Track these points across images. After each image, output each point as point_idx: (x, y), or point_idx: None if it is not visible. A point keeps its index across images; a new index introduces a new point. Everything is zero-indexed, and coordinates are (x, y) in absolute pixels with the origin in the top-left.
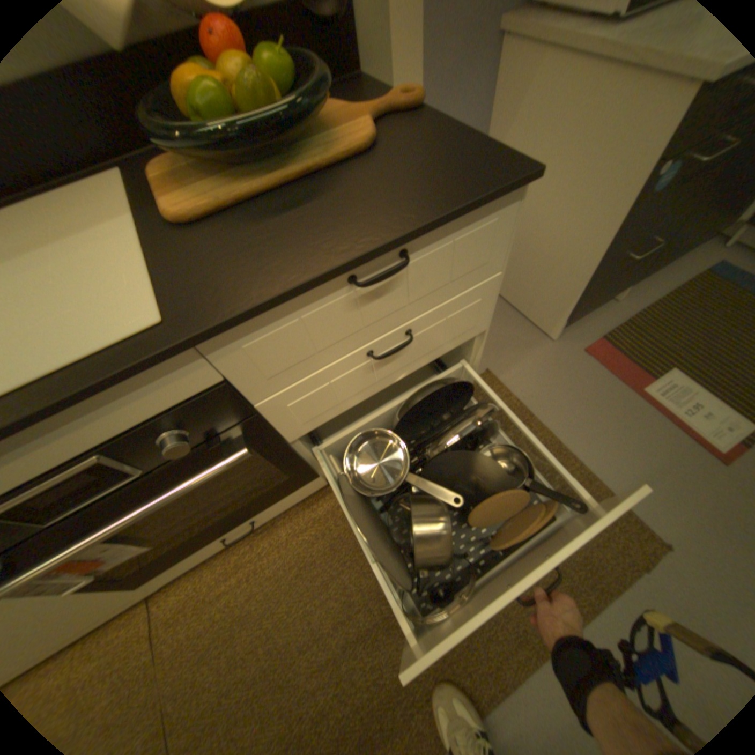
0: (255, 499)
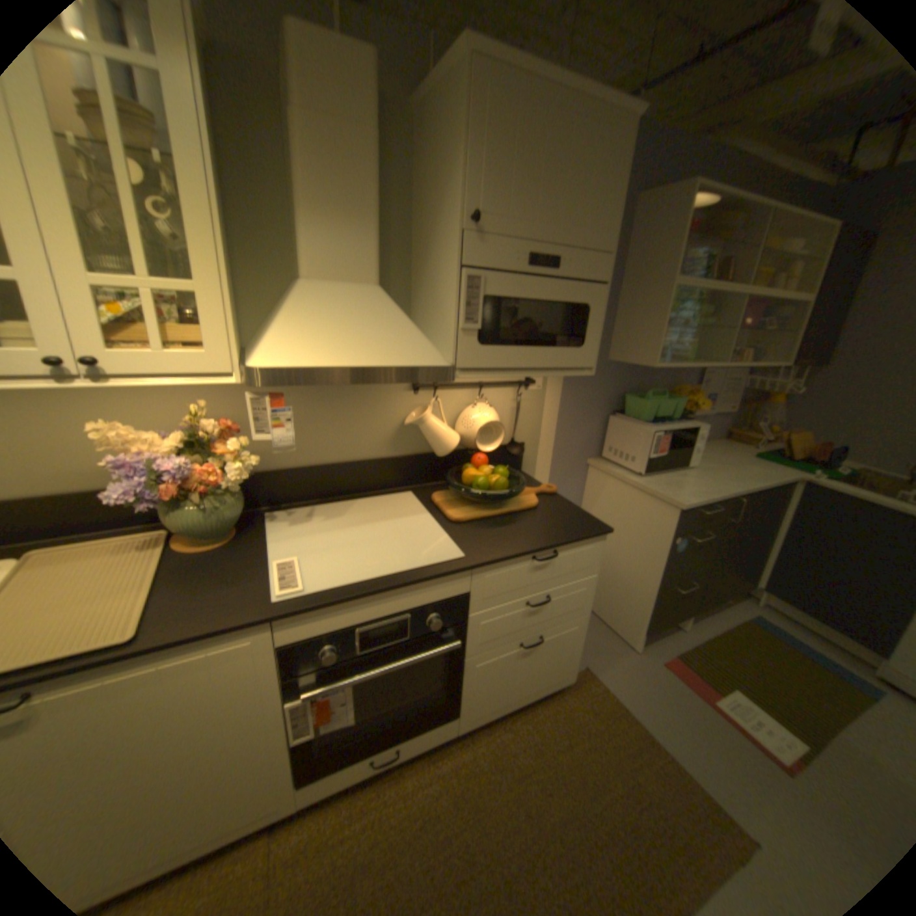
0: (418, 716)
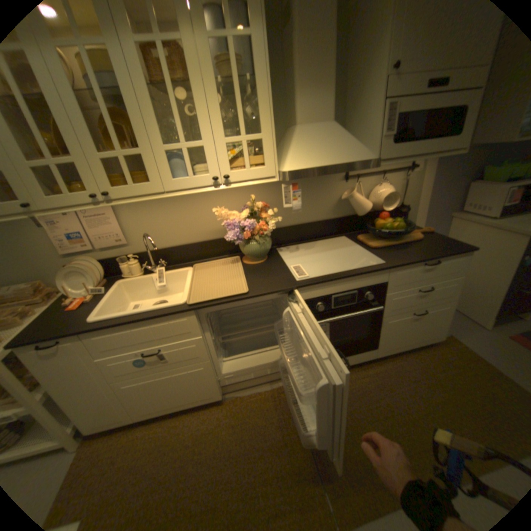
0: (358, 344)
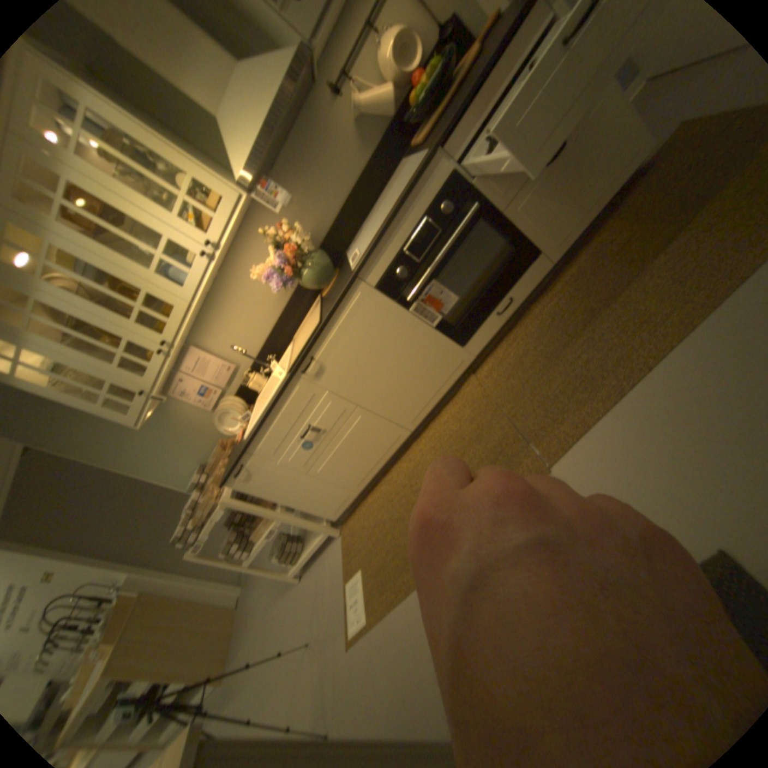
0: (505, 268)
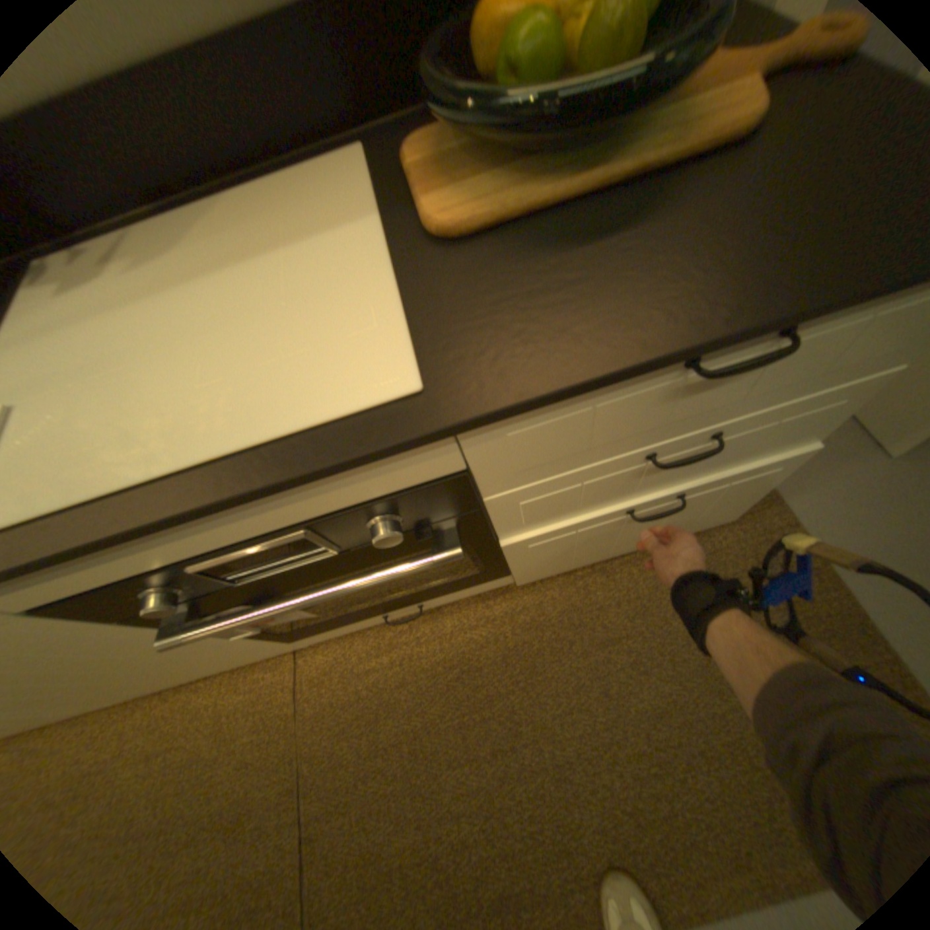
0: (434, 587)
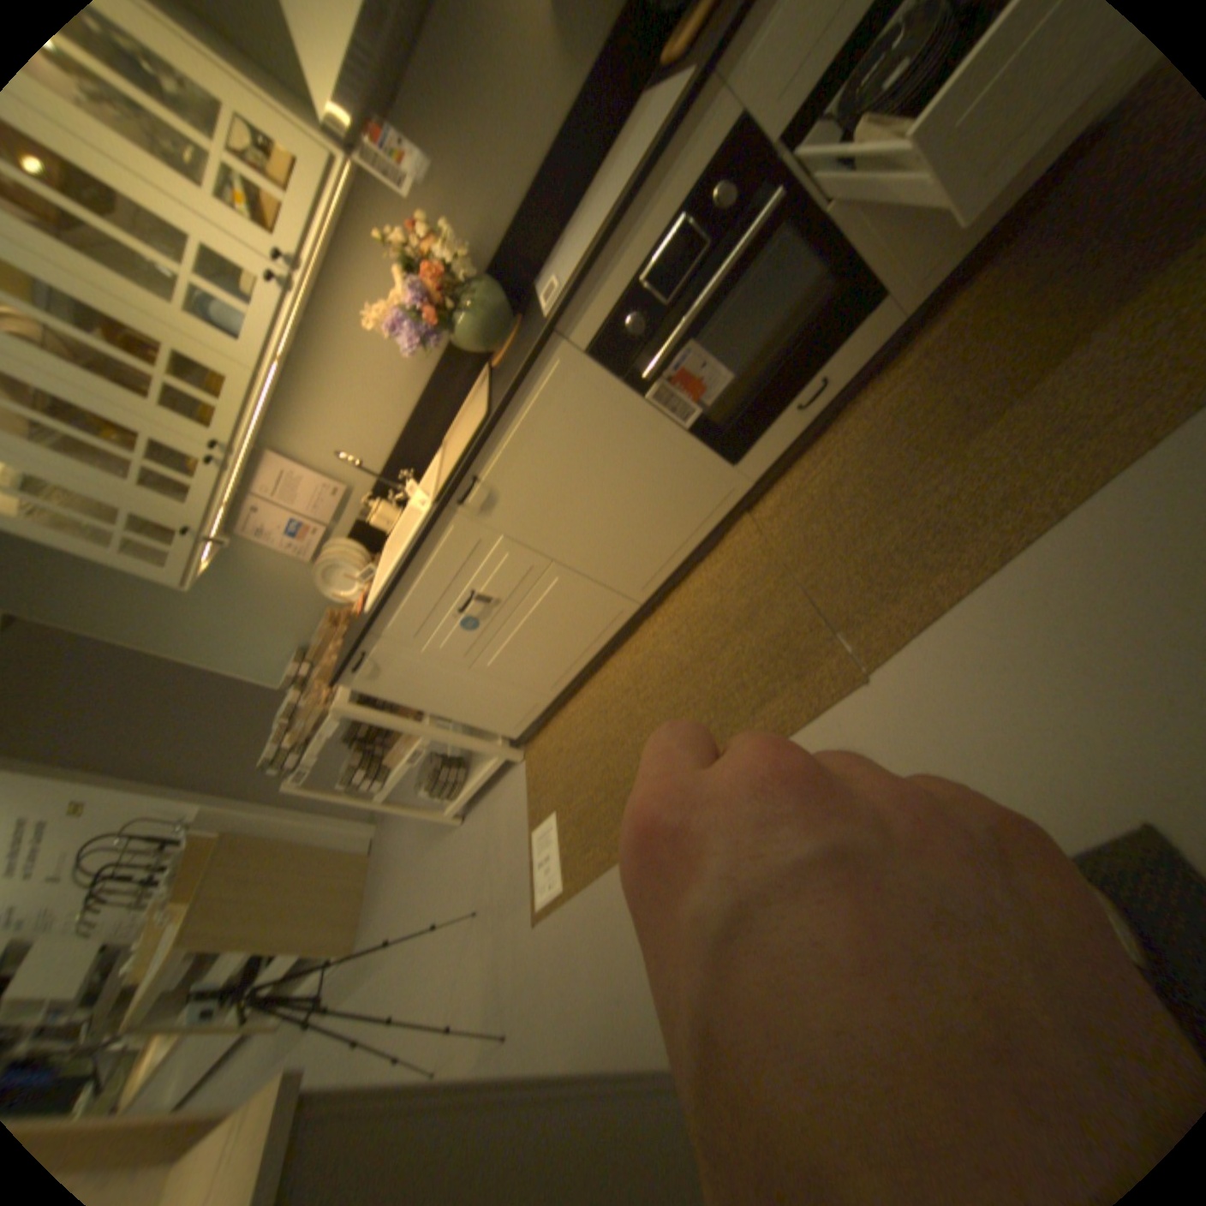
0: (819, 323)
